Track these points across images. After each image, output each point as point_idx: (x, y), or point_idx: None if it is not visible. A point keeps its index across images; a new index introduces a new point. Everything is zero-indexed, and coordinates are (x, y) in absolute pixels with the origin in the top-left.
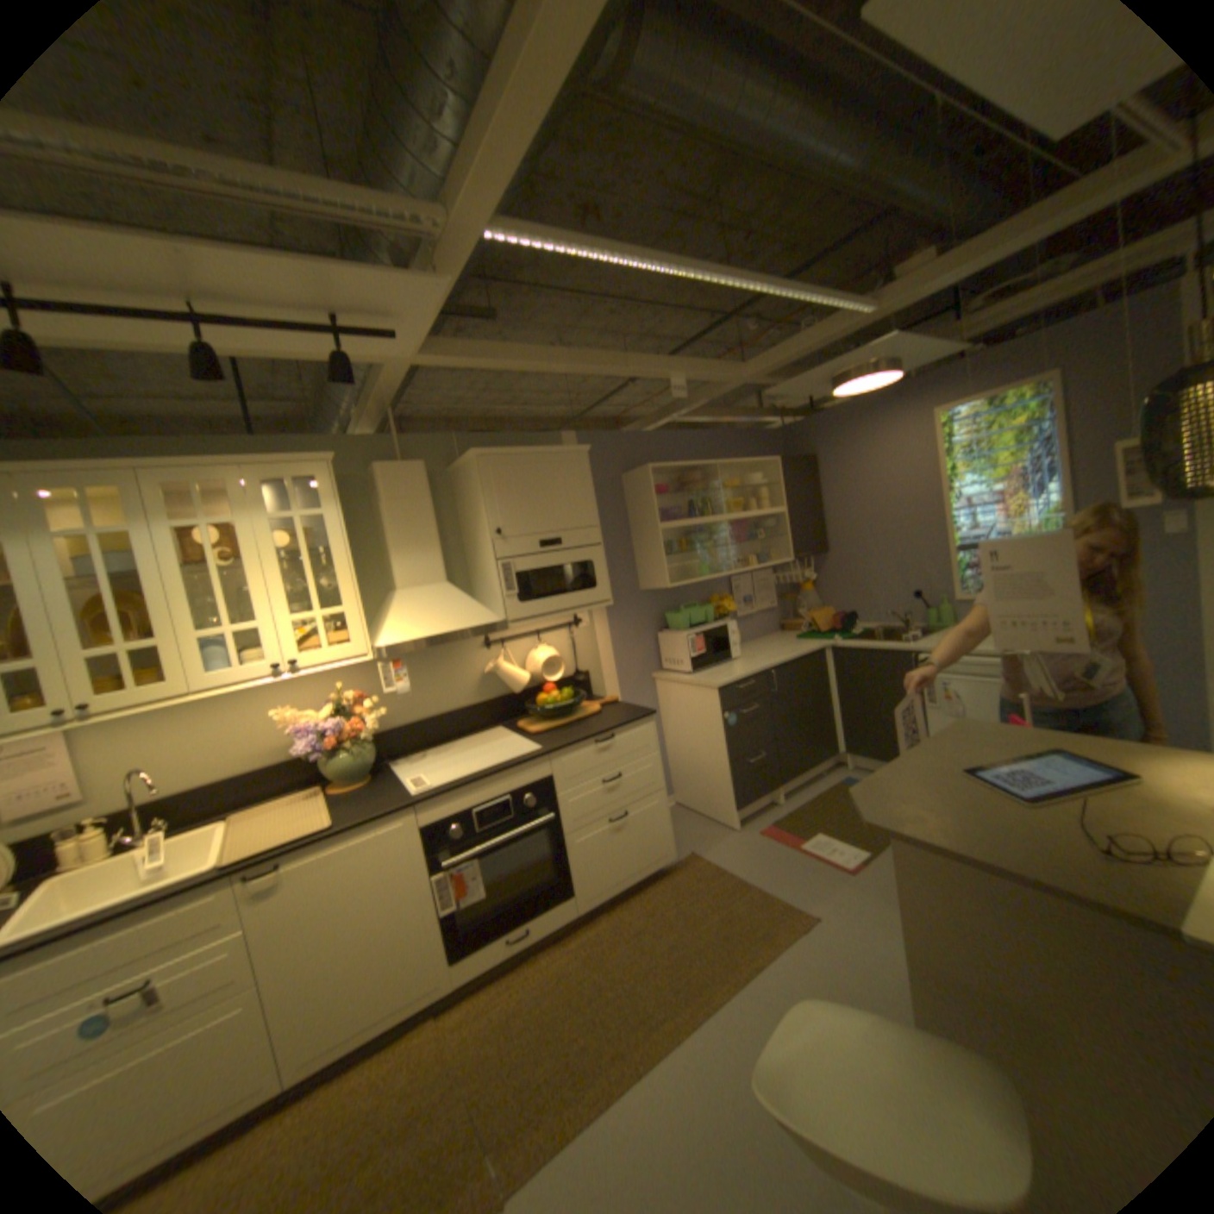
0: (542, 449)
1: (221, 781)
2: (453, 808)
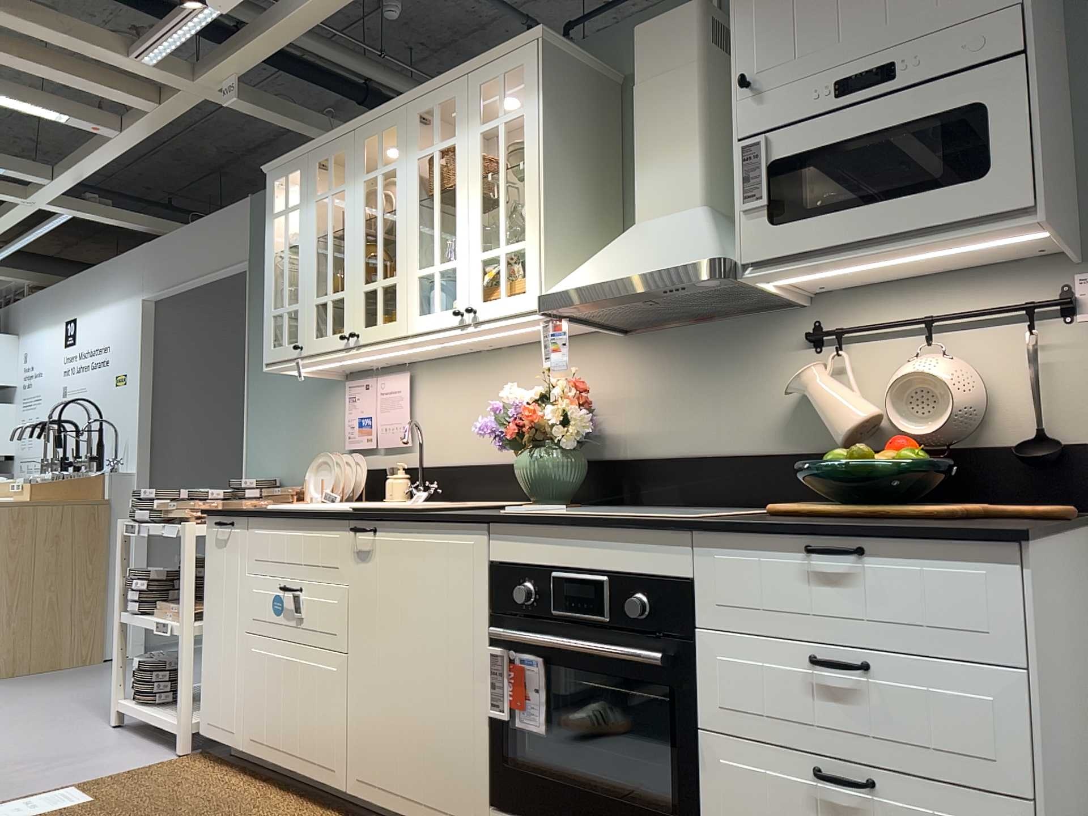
0: None
1: (484, 465)
2: (529, 554)
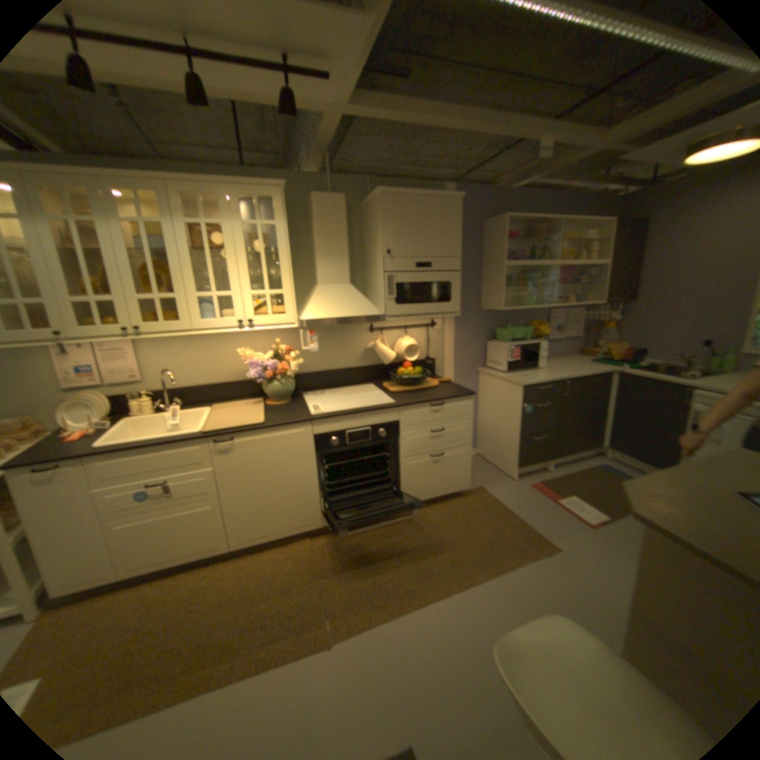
0: (430, 193)
1: (212, 385)
2: (335, 428)
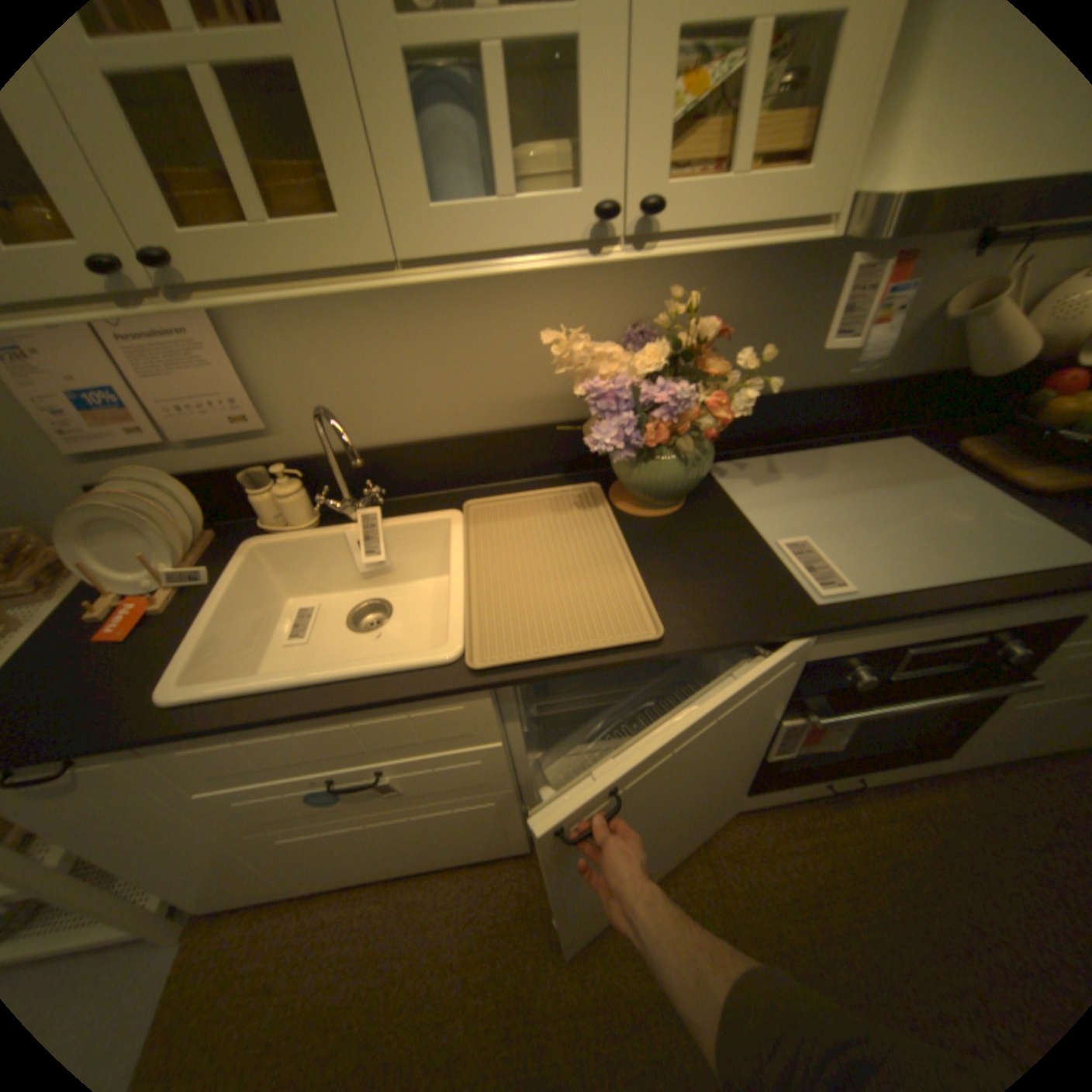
0: None
1: (453, 438)
2: (882, 643)
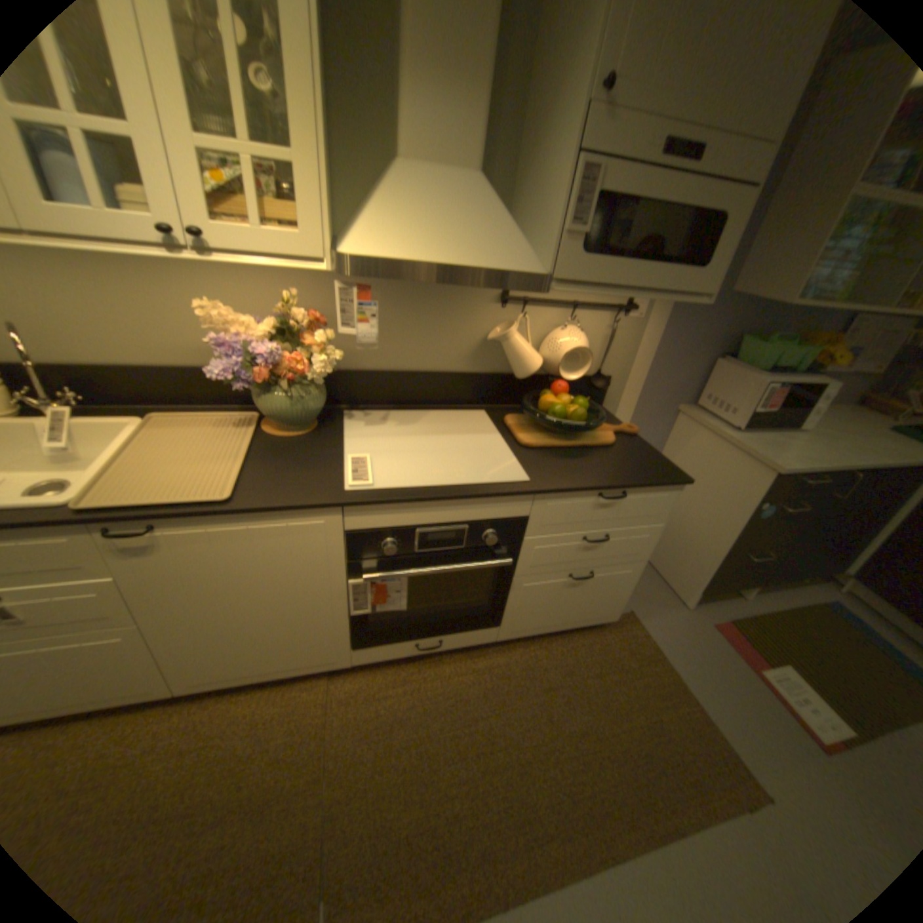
0: None
1: (148, 367)
2: (393, 520)
